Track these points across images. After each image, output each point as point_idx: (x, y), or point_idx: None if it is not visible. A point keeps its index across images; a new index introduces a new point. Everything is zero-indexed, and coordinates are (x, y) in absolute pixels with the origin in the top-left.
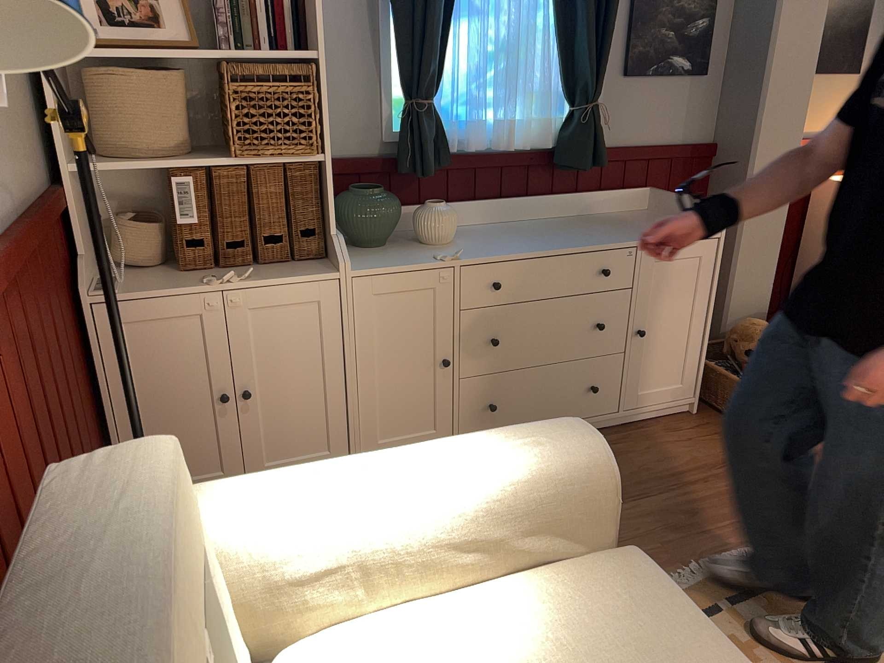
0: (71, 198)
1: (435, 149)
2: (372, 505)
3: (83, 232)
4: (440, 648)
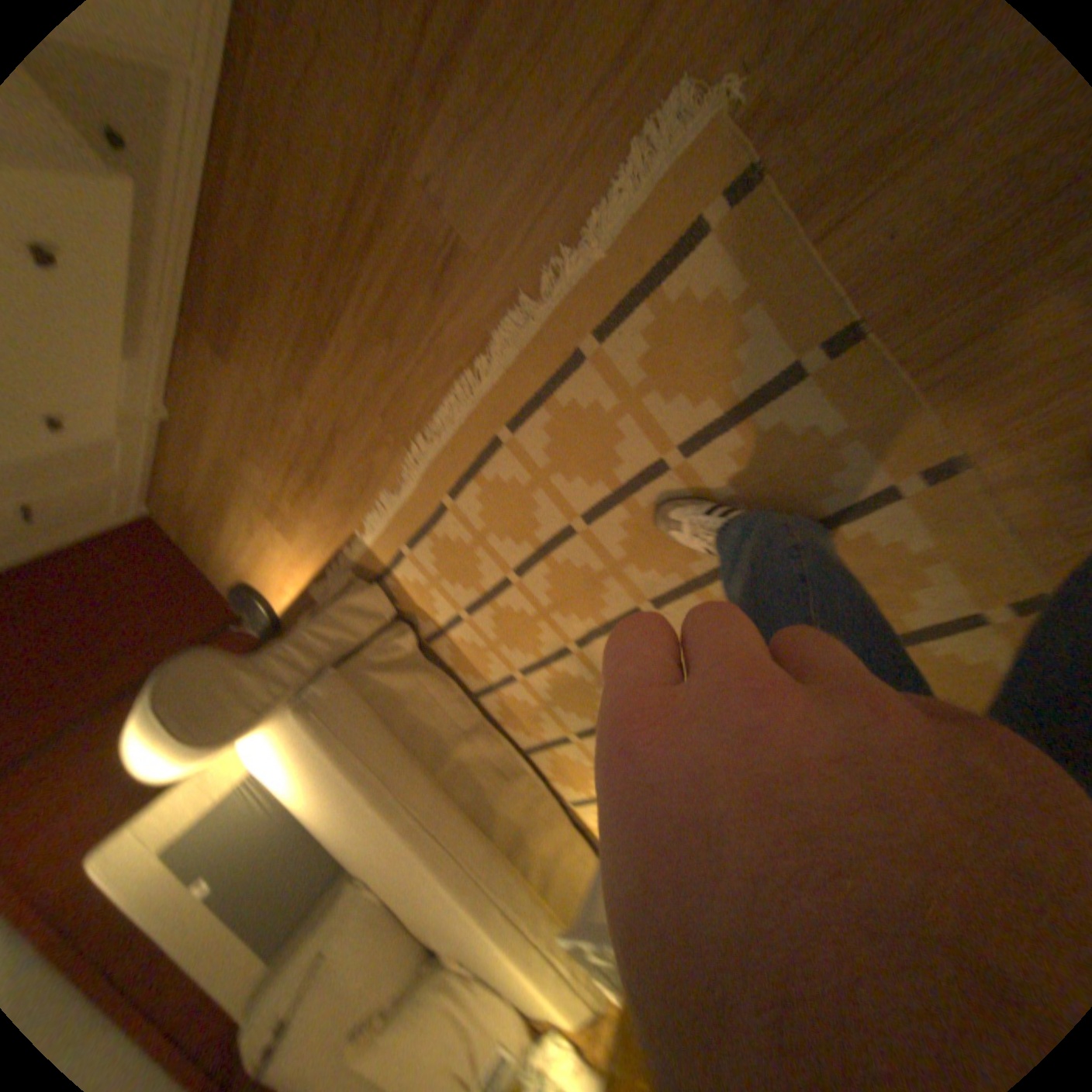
0: None
1: None
2: (161, 767)
3: None
4: (264, 762)
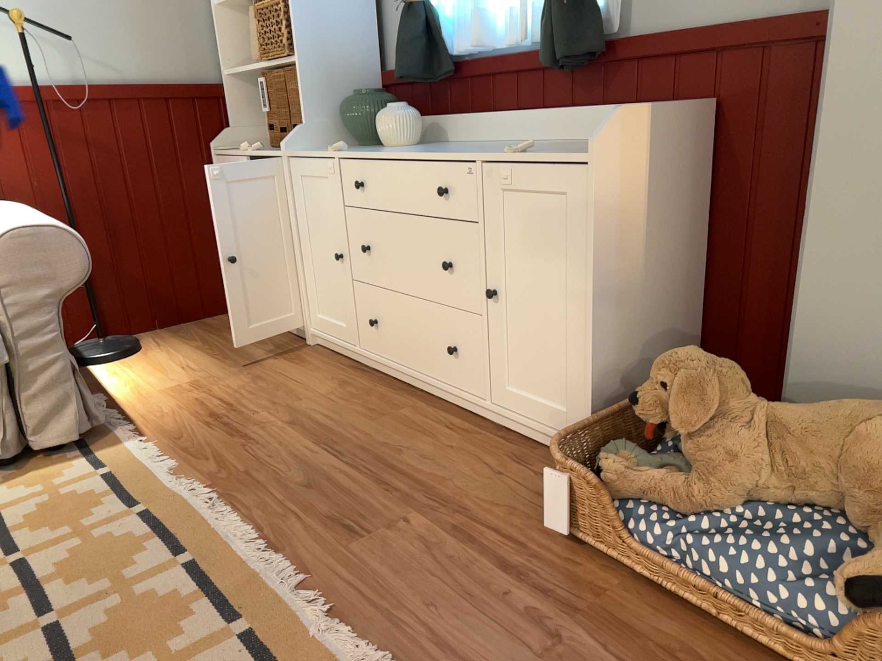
0: (227, 92)
1: (423, 52)
2: None
3: (239, 115)
4: None
